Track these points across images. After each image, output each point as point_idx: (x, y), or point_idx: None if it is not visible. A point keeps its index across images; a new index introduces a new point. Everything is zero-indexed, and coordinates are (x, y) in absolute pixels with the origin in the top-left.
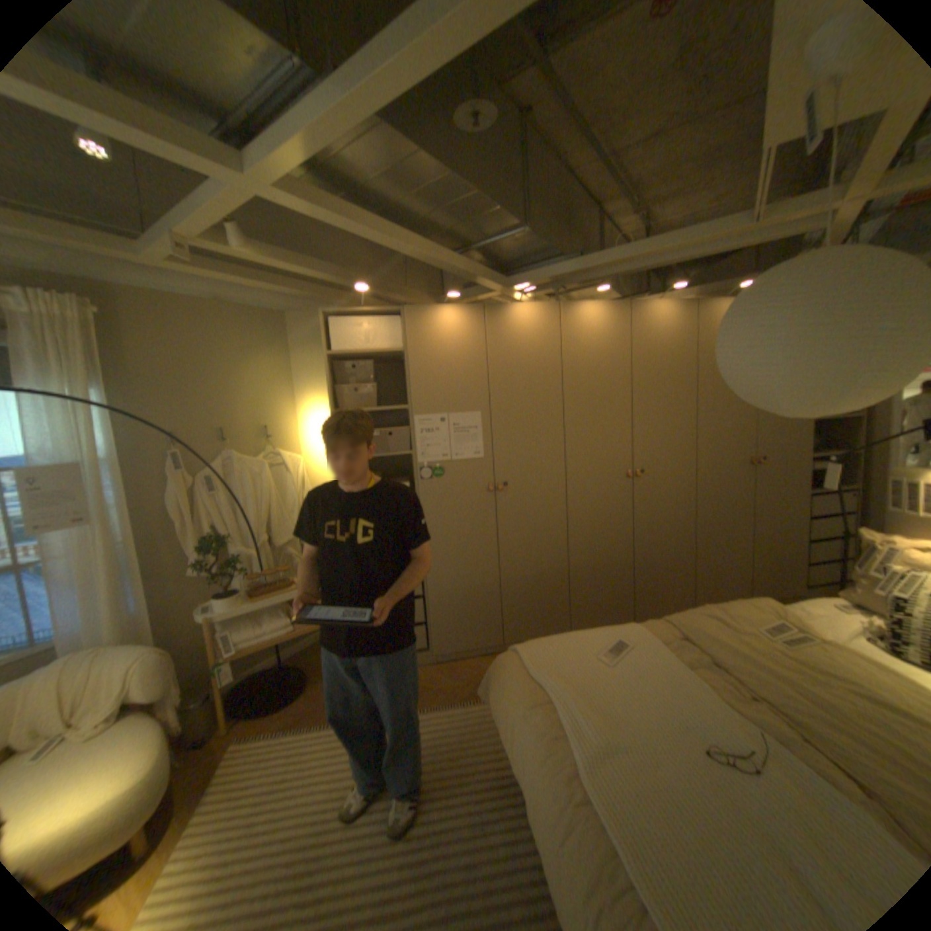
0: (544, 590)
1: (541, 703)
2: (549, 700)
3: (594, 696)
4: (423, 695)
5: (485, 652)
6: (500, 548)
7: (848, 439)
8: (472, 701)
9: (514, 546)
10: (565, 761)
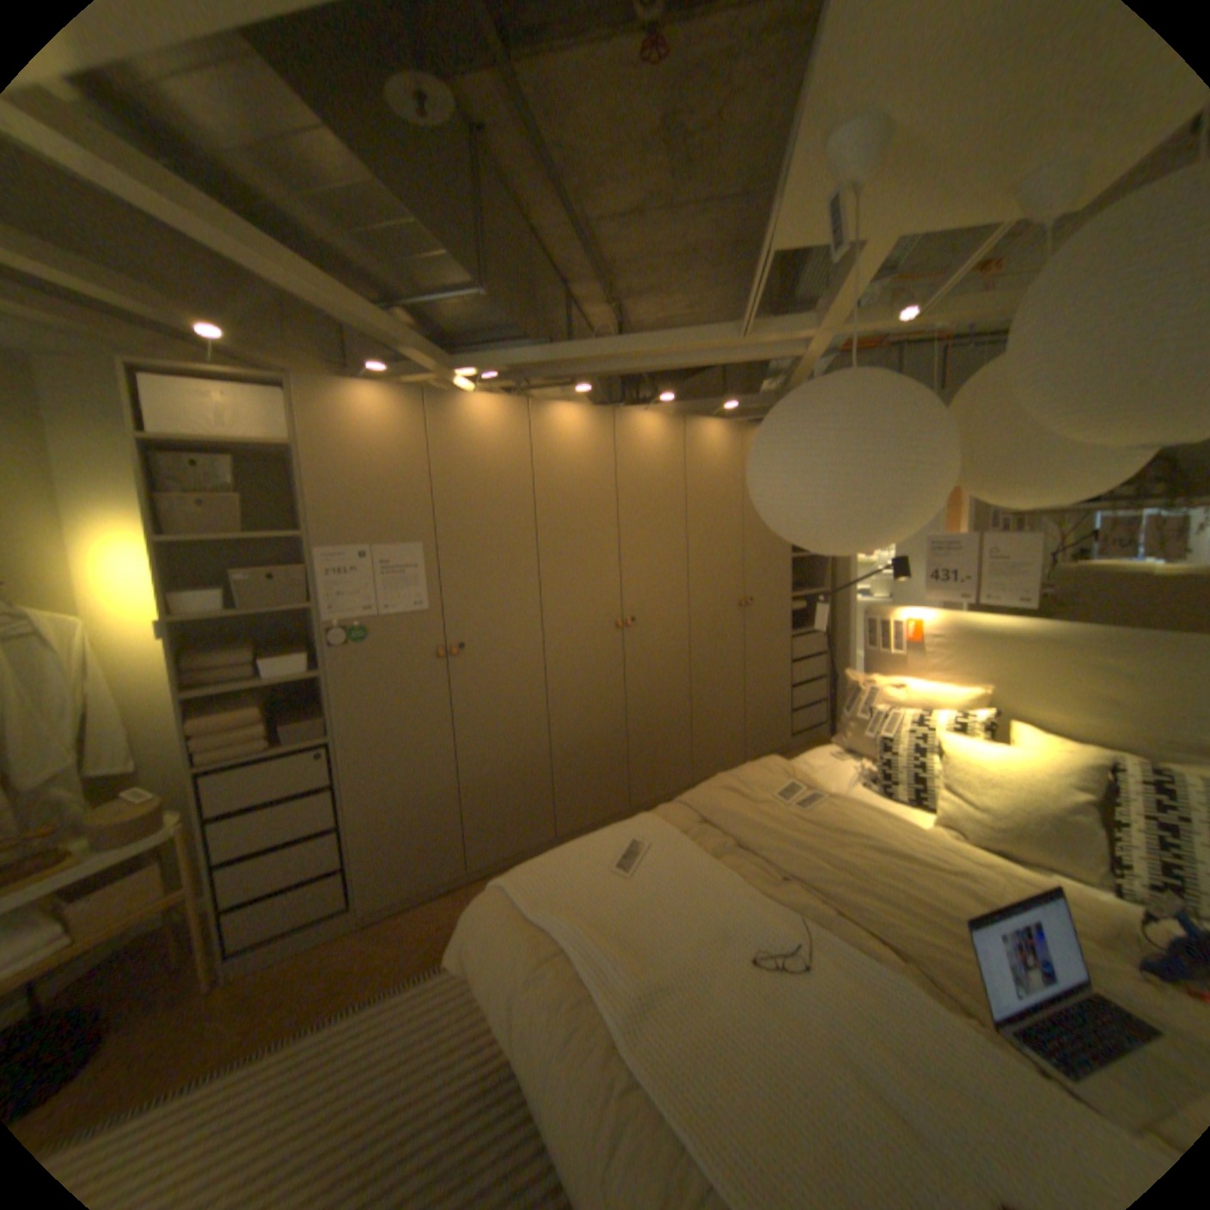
0: (521, 787)
1: (547, 956)
2: (559, 948)
3: (615, 925)
4: (344, 986)
5: (439, 891)
6: (457, 737)
7: (817, 577)
8: (427, 972)
9: (478, 732)
10: (594, 1034)
